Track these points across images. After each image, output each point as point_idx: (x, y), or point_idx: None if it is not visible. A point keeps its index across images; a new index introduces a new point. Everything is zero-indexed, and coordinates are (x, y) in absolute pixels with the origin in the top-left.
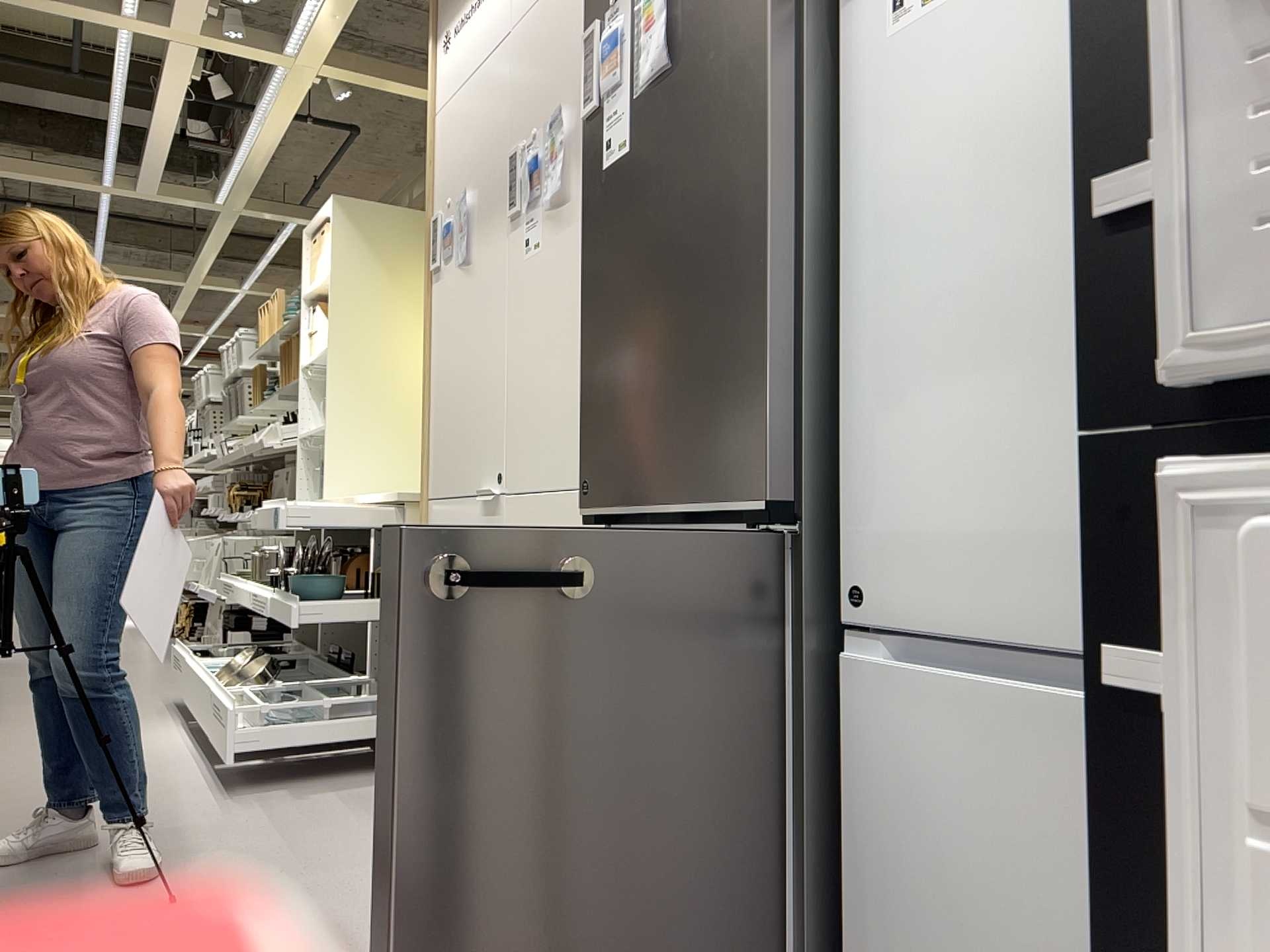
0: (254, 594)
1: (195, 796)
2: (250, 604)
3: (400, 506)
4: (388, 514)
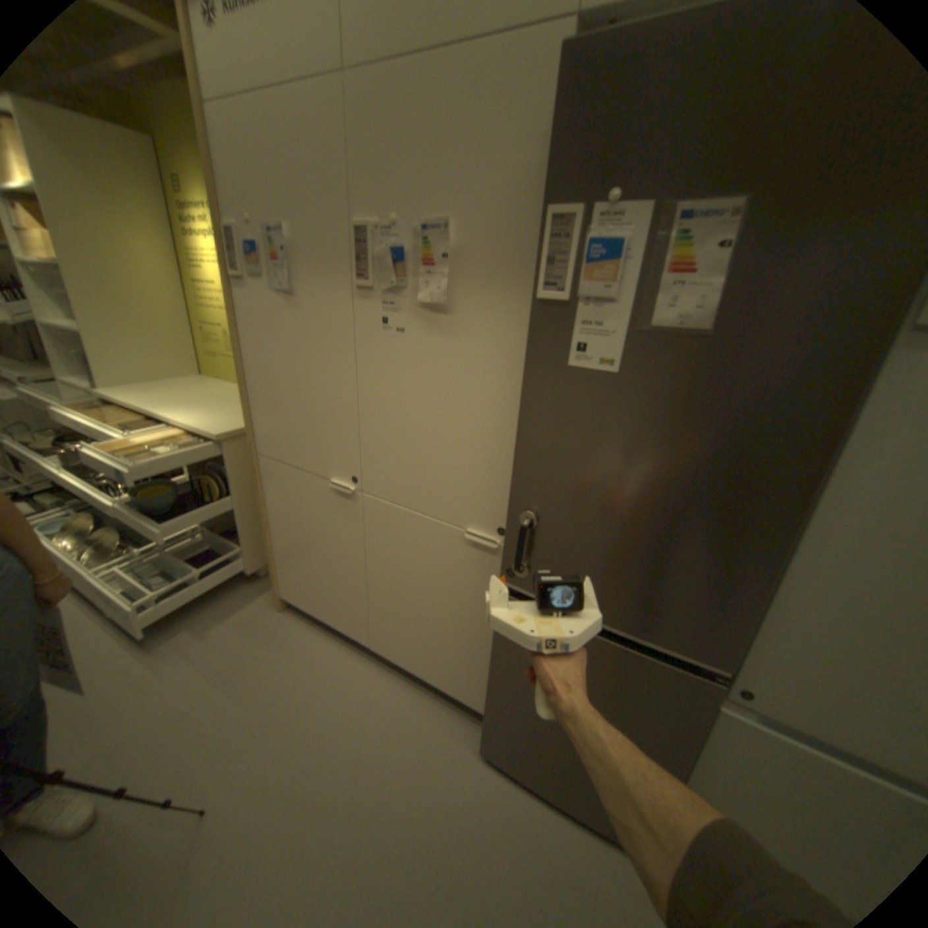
0: (80, 487)
1: (118, 660)
2: (78, 492)
3: (213, 435)
4: (211, 447)
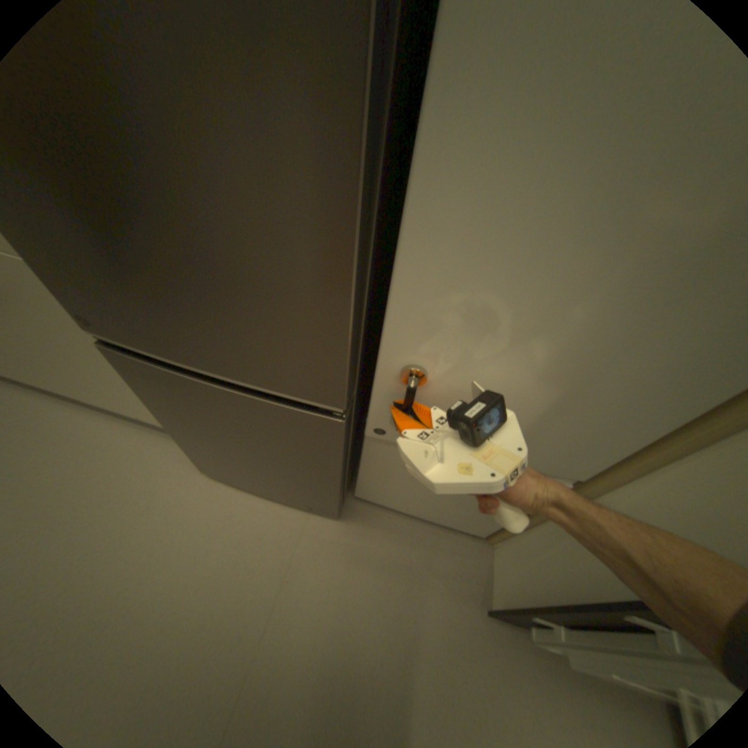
0: None
1: None
2: None
3: None
4: None
